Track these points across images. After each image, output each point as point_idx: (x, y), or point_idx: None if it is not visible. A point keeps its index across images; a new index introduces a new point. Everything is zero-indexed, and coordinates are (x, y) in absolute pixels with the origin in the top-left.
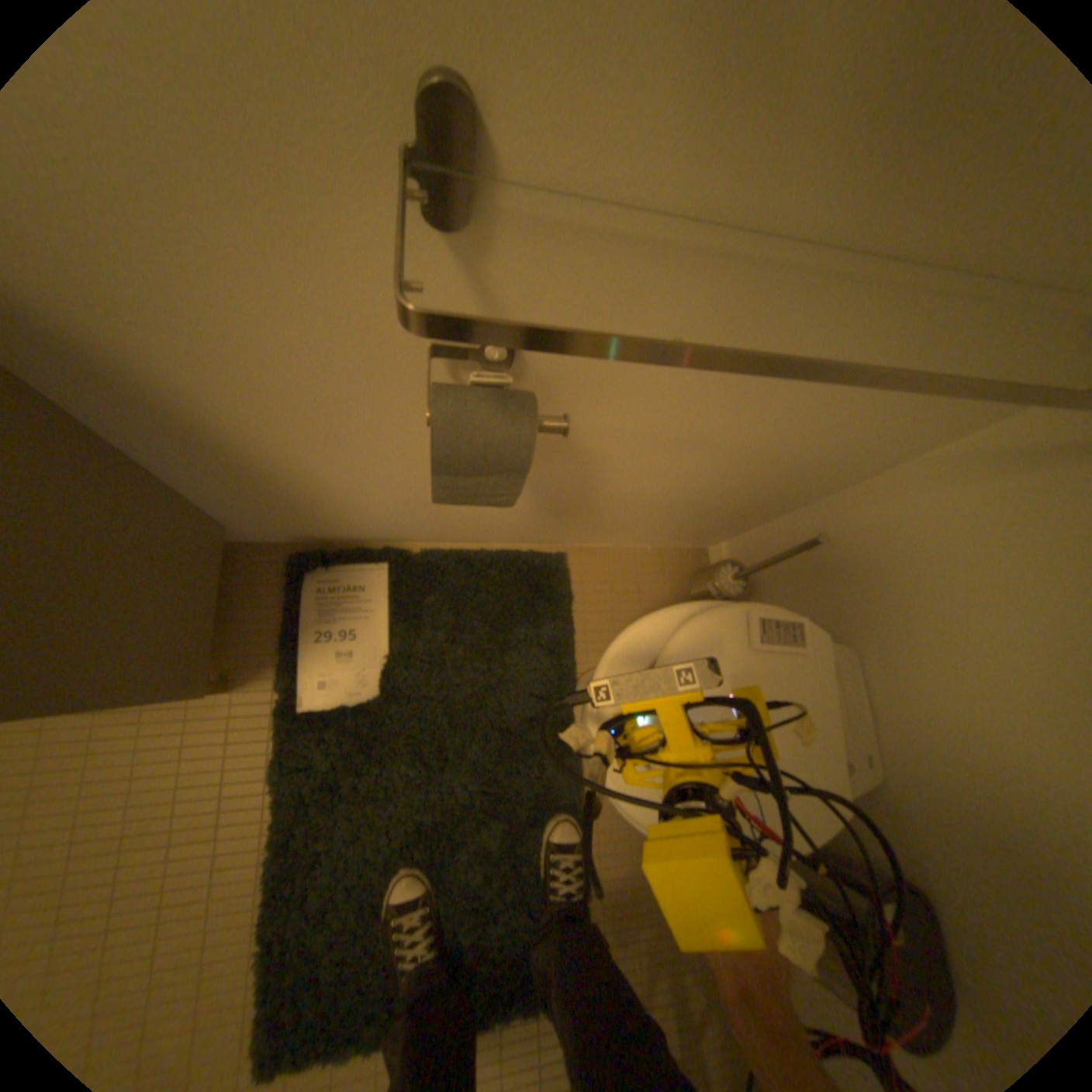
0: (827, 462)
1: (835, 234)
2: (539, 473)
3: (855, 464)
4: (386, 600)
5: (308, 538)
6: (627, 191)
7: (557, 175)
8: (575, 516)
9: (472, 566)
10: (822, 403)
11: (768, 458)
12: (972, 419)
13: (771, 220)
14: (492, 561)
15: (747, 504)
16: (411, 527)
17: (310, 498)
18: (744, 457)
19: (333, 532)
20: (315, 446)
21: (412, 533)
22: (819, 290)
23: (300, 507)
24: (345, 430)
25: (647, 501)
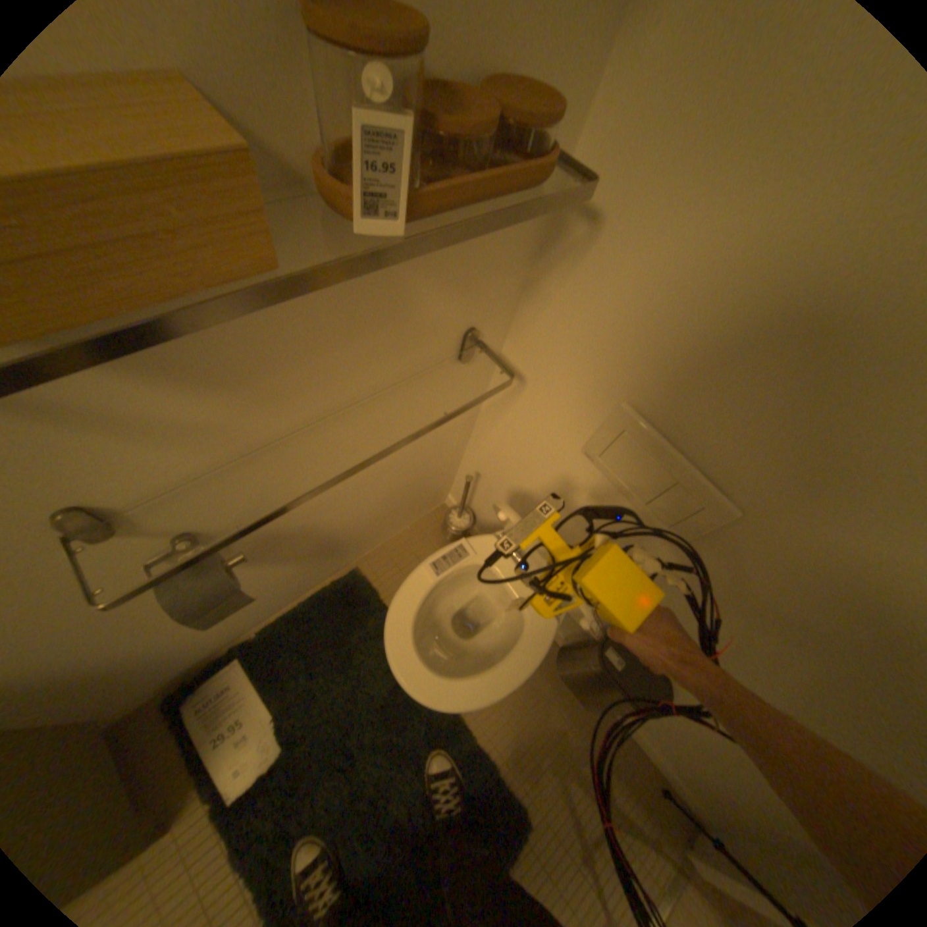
0: (435, 446)
1: (294, 424)
2: (281, 554)
3: (451, 436)
4: (248, 685)
5: (165, 684)
6: (182, 476)
7: (143, 494)
8: (334, 550)
9: (295, 620)
10: (388, 441)
11: (401, 465)
12: (472, 396)
13: (260, 440)
14: (307, 607)
15: (427, 480)
16: (233, 628)
17: (144, 664)
18: (387, 474)
19: (180, 668)
20: (120, 641)
21: (239, 630)
22: (315, 435)
23: (141, 673)
24: (132, 622)
25: (366, 518)
